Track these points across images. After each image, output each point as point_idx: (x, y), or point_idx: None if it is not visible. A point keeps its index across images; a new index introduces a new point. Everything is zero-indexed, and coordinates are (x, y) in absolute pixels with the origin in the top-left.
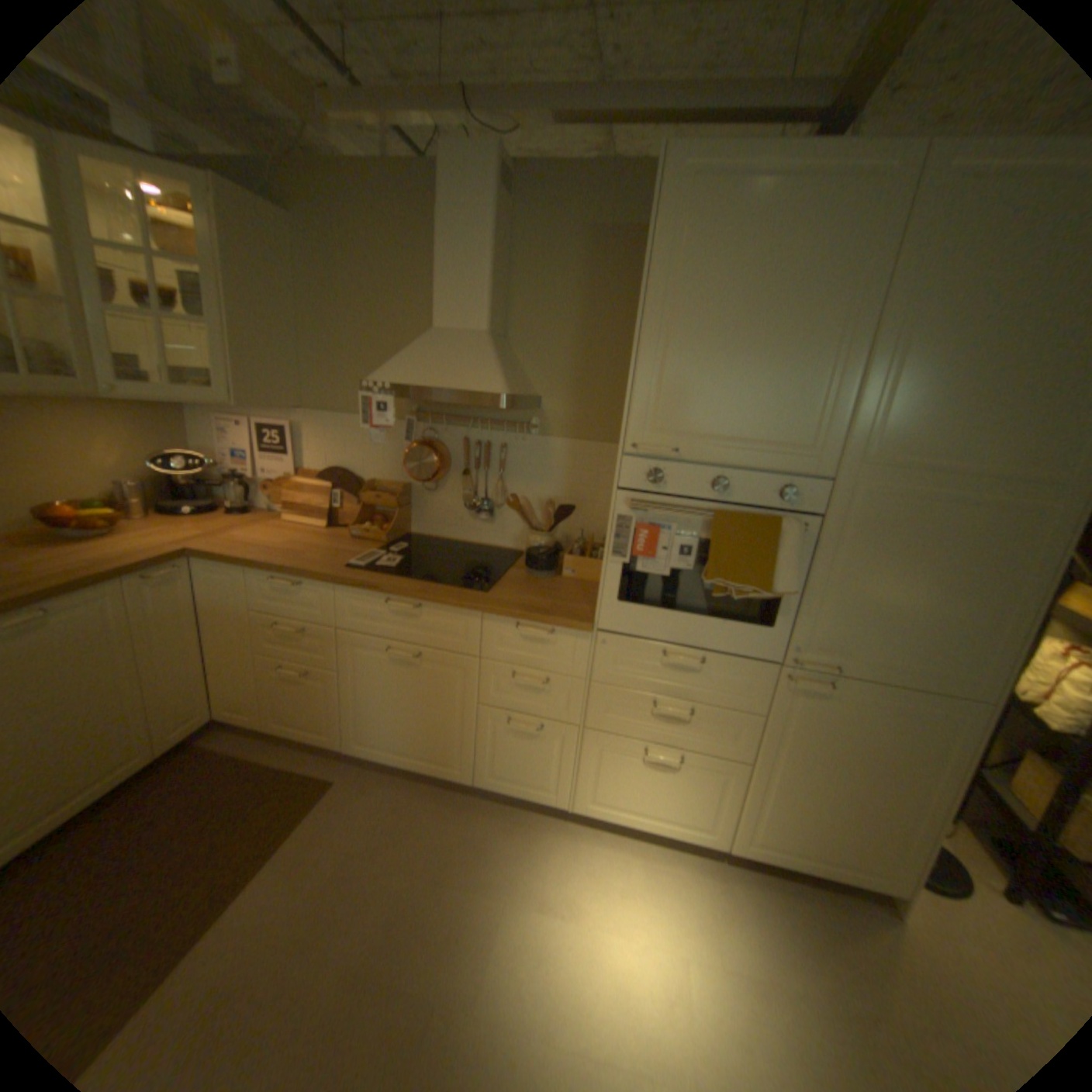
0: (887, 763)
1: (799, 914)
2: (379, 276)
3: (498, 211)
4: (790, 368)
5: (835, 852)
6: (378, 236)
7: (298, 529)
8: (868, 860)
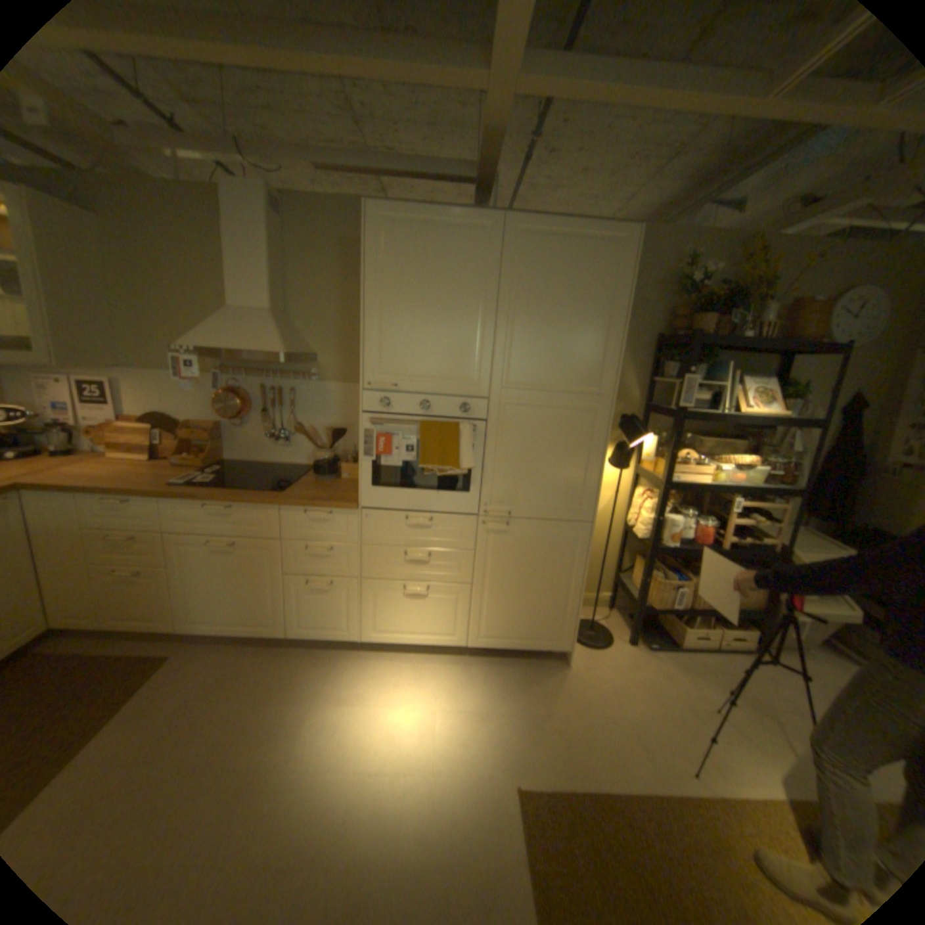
0: (544, 567)
1: (509, 674)
2: (180, 266)
3: (270, 227)
4: (454, 334)
5: (526, 631)
6: (177, 237)
7: (123, 464)
8: (544, 632)
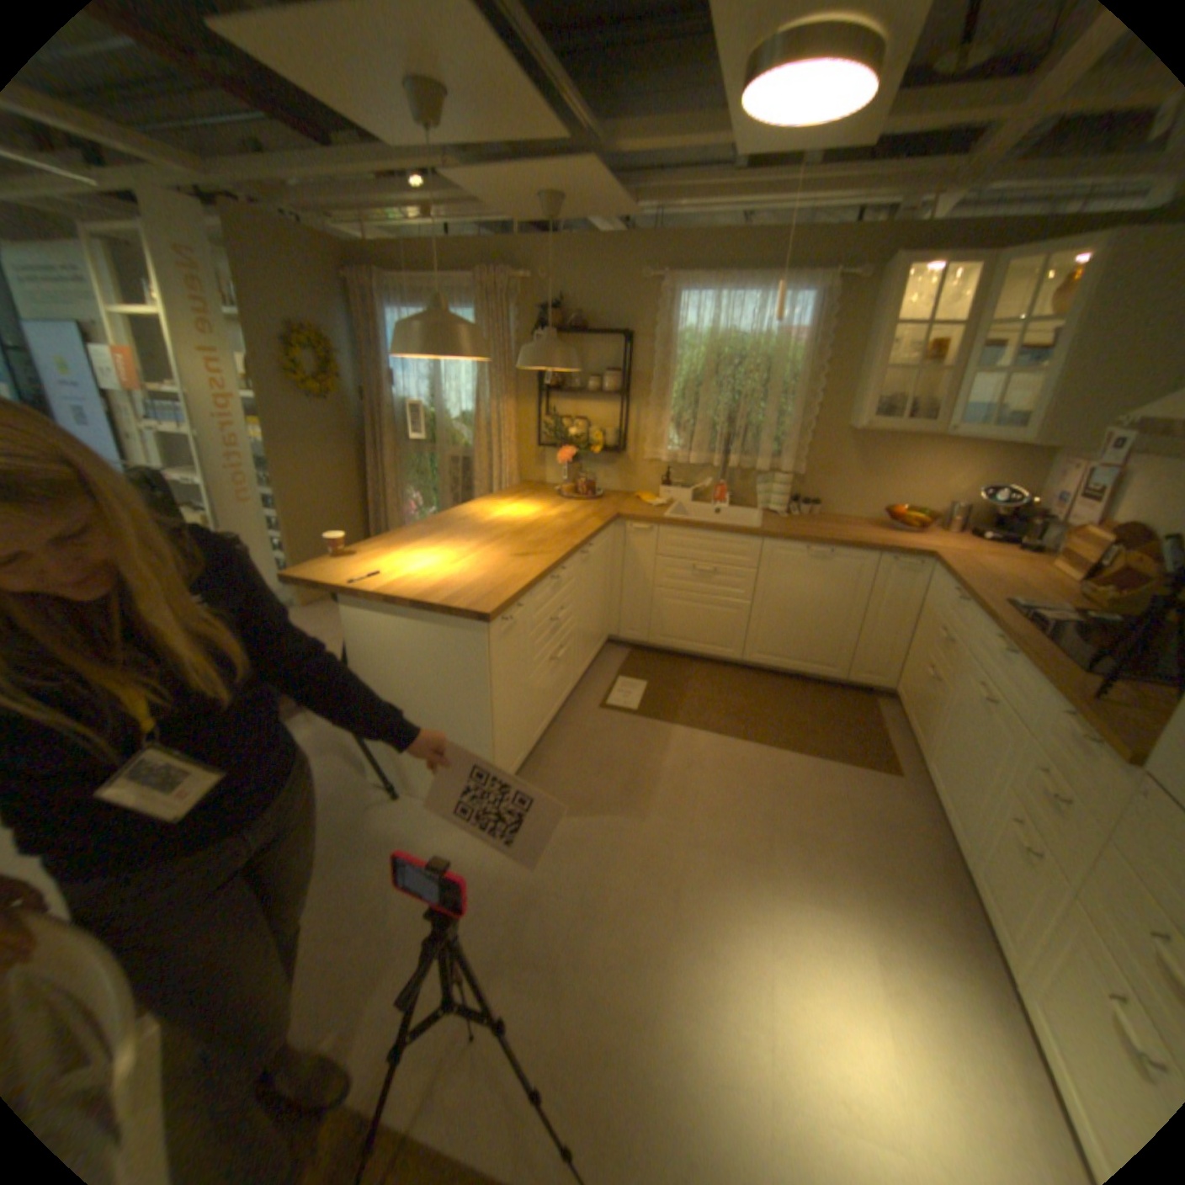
0: None
1: None
2: None
3: None
4: None
5: None
6: None
7: (1049, 575)
8: None
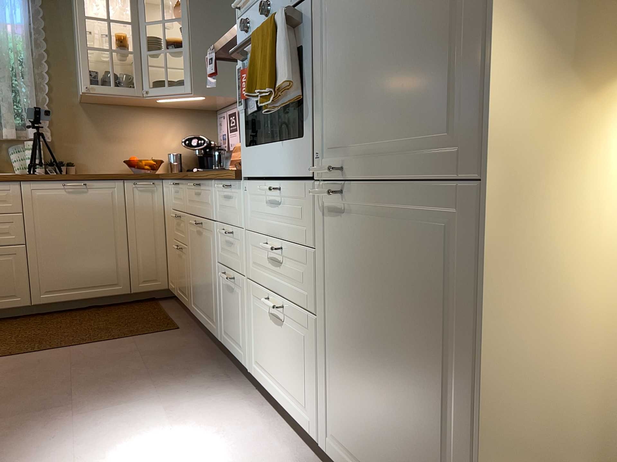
0: (406, 311)
1: None
2: None
3: None
4: None
5: None
6: None
7: None
8: None
